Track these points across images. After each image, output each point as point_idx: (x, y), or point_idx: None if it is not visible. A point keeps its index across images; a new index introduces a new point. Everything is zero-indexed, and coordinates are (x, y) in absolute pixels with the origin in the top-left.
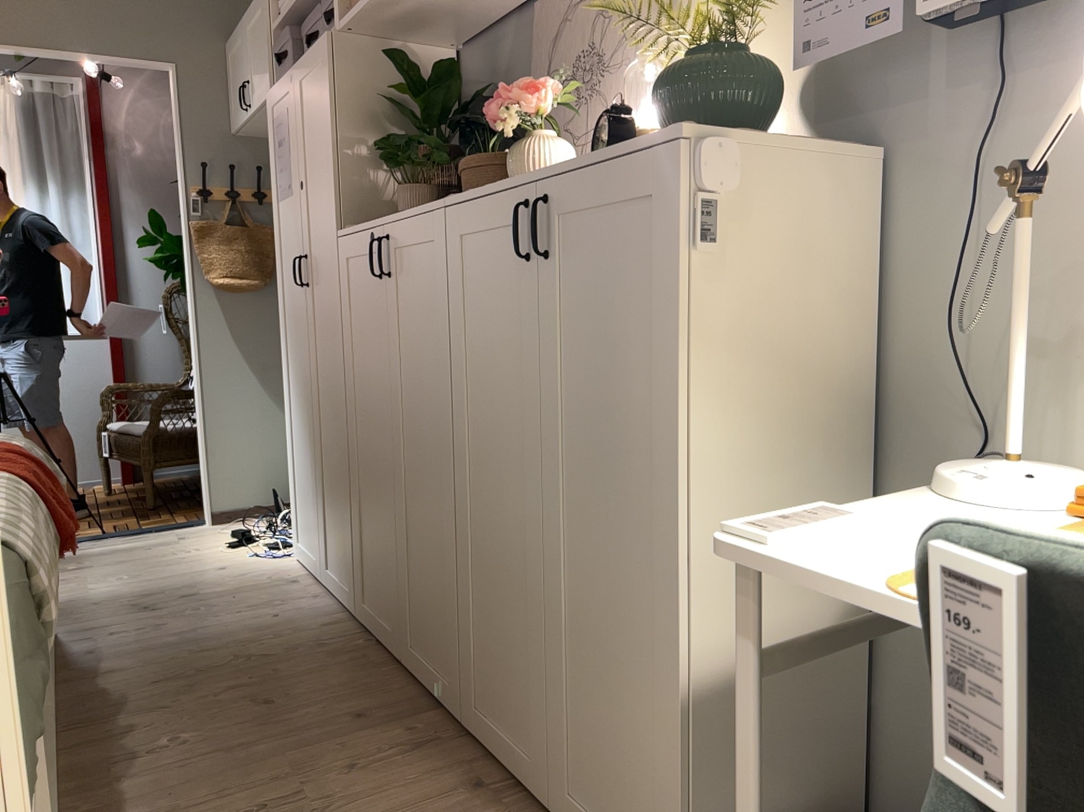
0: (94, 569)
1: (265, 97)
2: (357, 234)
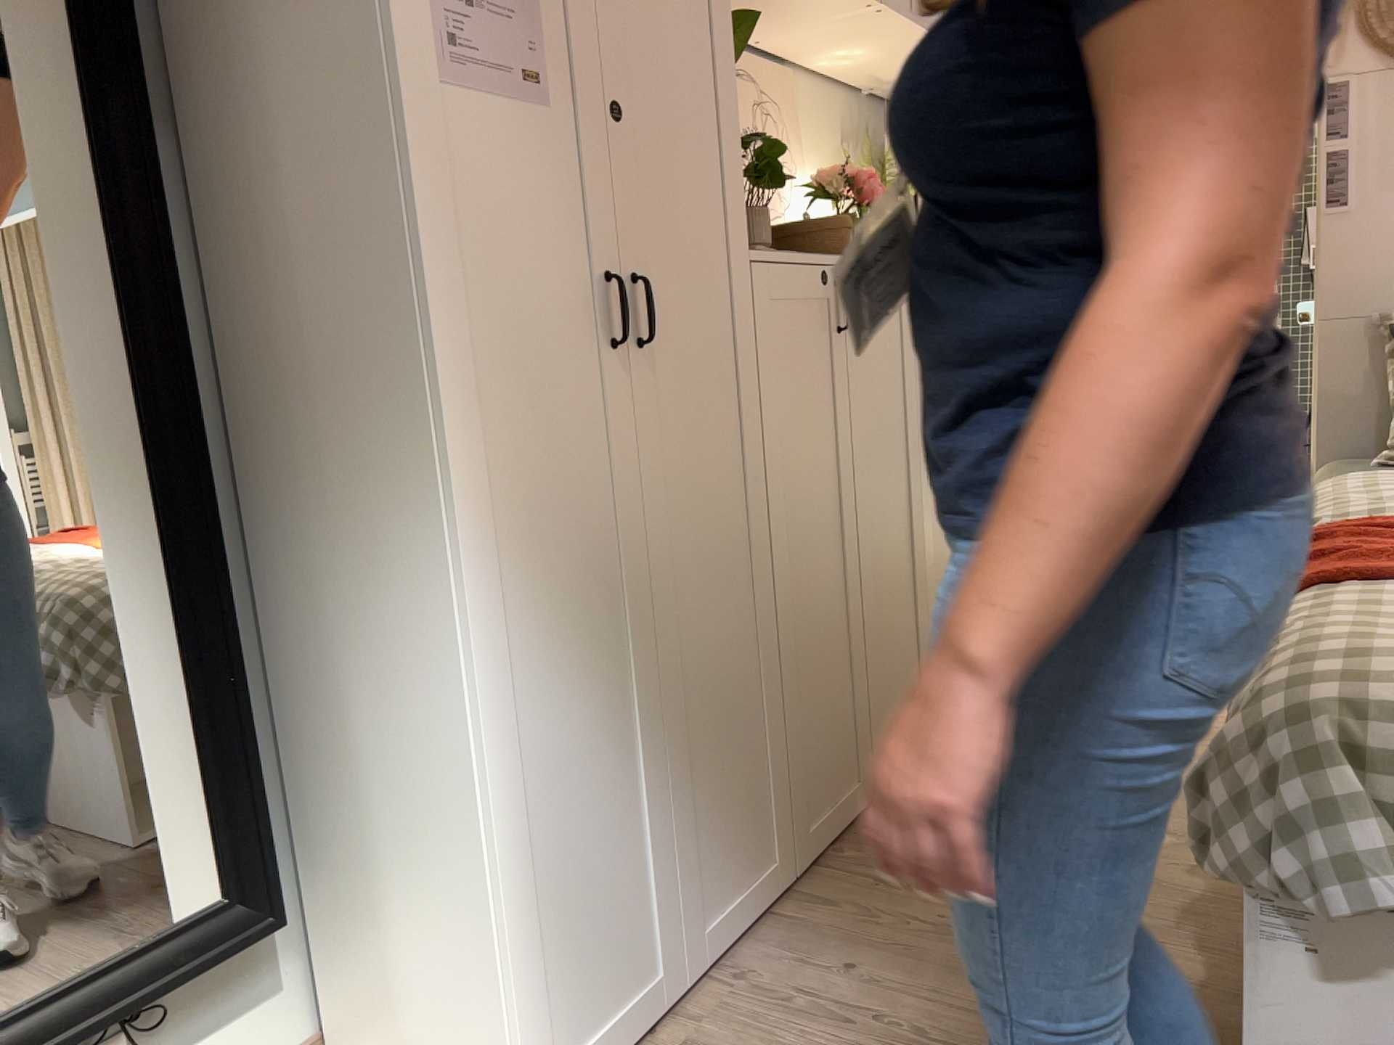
0: None
1: None
2: (799, 266)
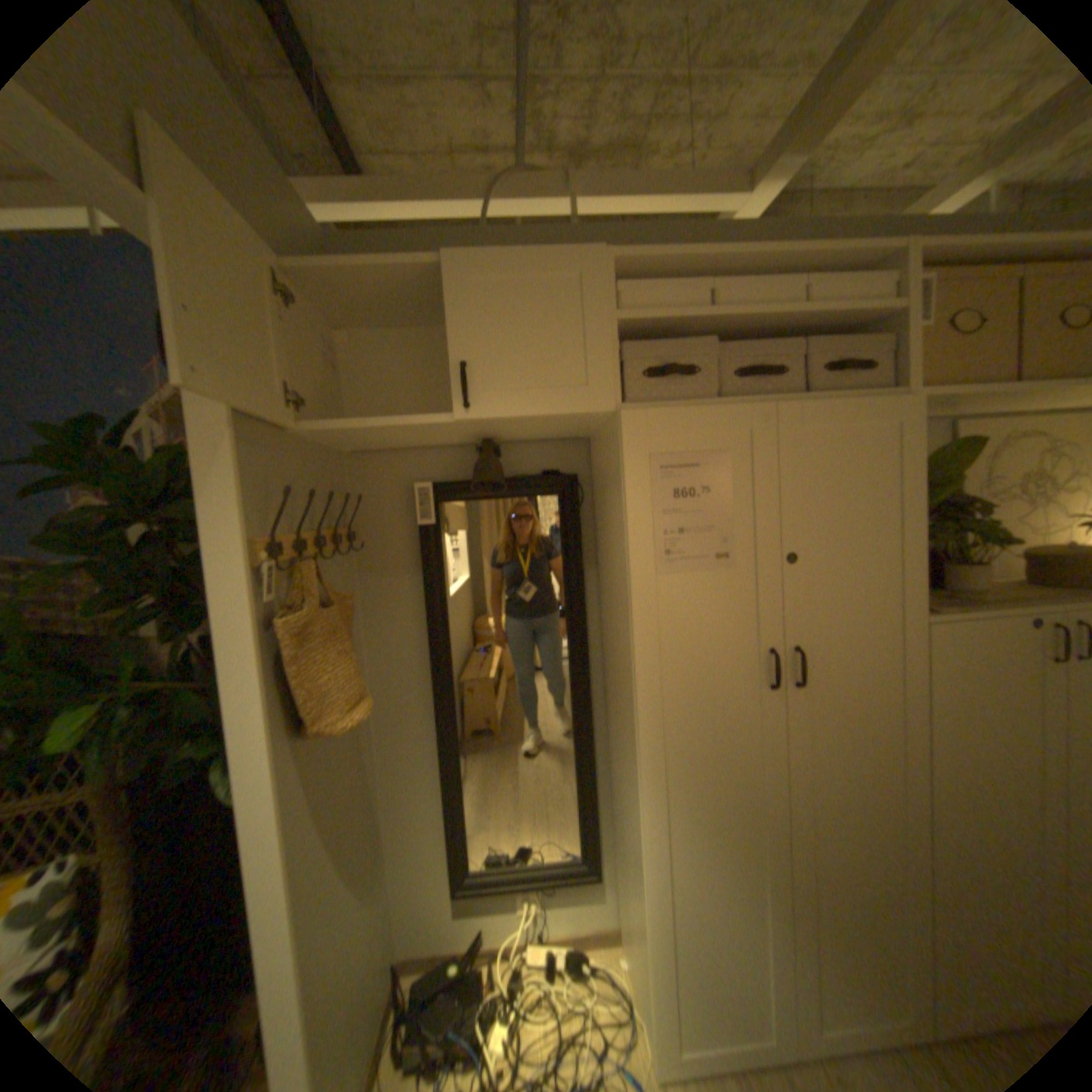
0: None
1: (581, 412)
2: (997, 622)
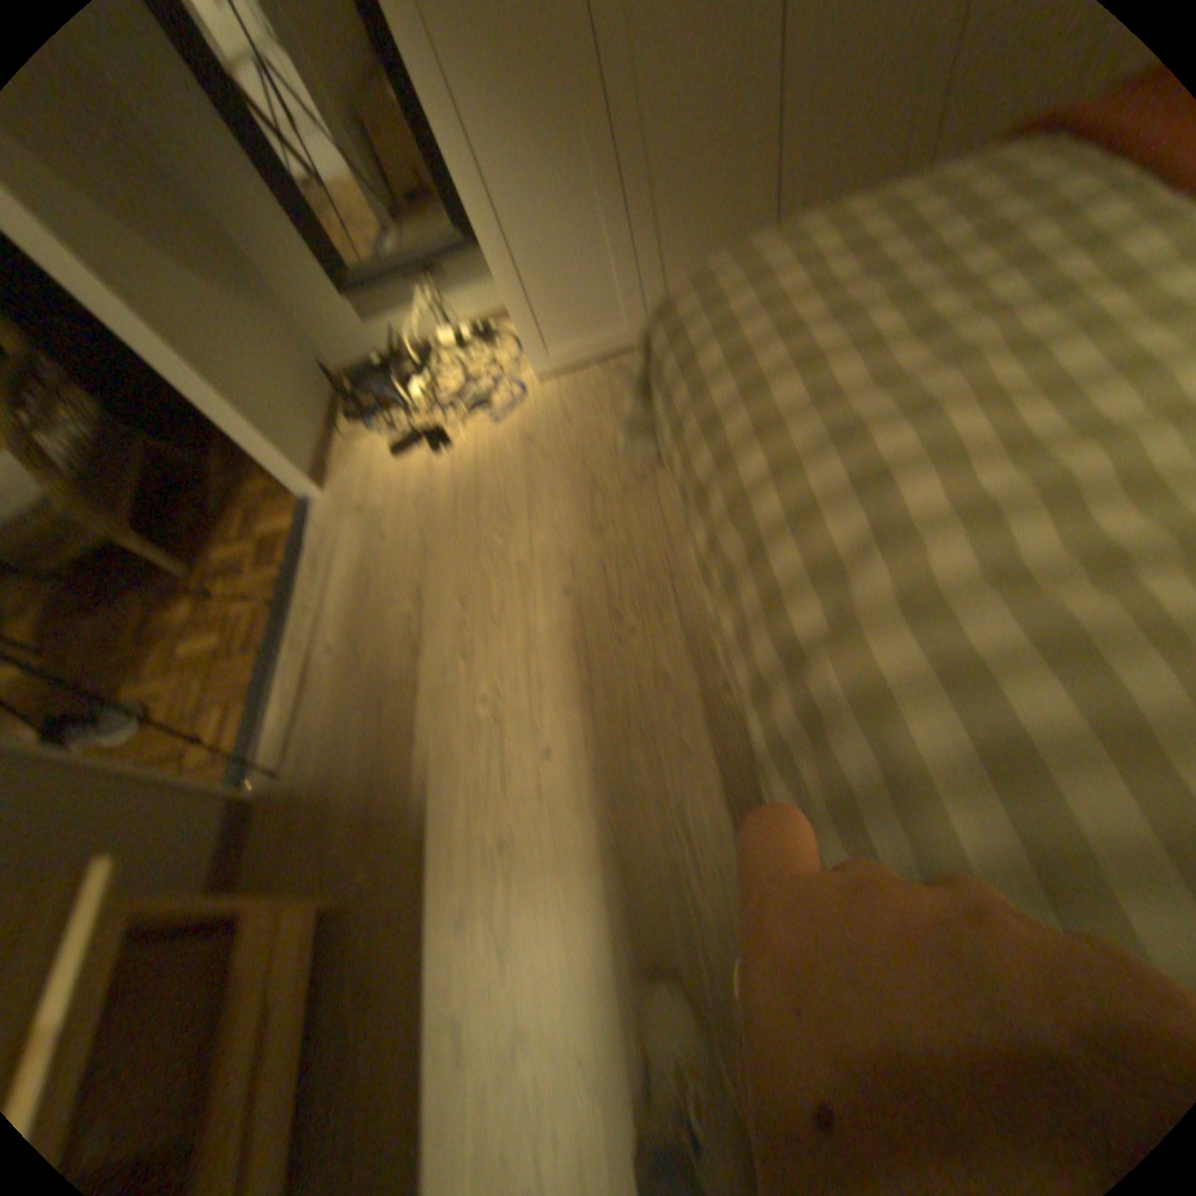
0: (435, 570)
1: None
2: None
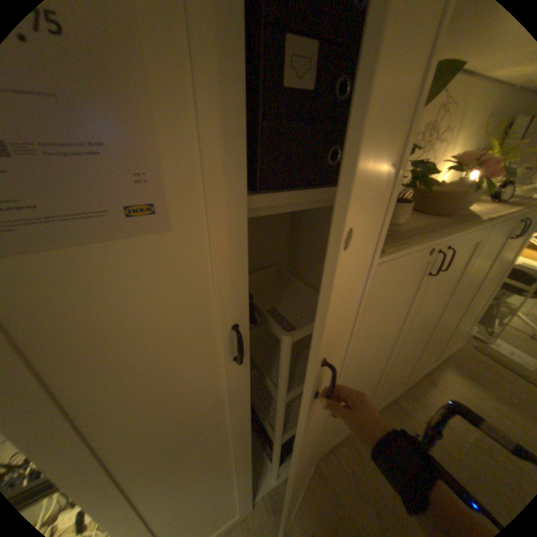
0: None
1: None
2: (416, 254)
